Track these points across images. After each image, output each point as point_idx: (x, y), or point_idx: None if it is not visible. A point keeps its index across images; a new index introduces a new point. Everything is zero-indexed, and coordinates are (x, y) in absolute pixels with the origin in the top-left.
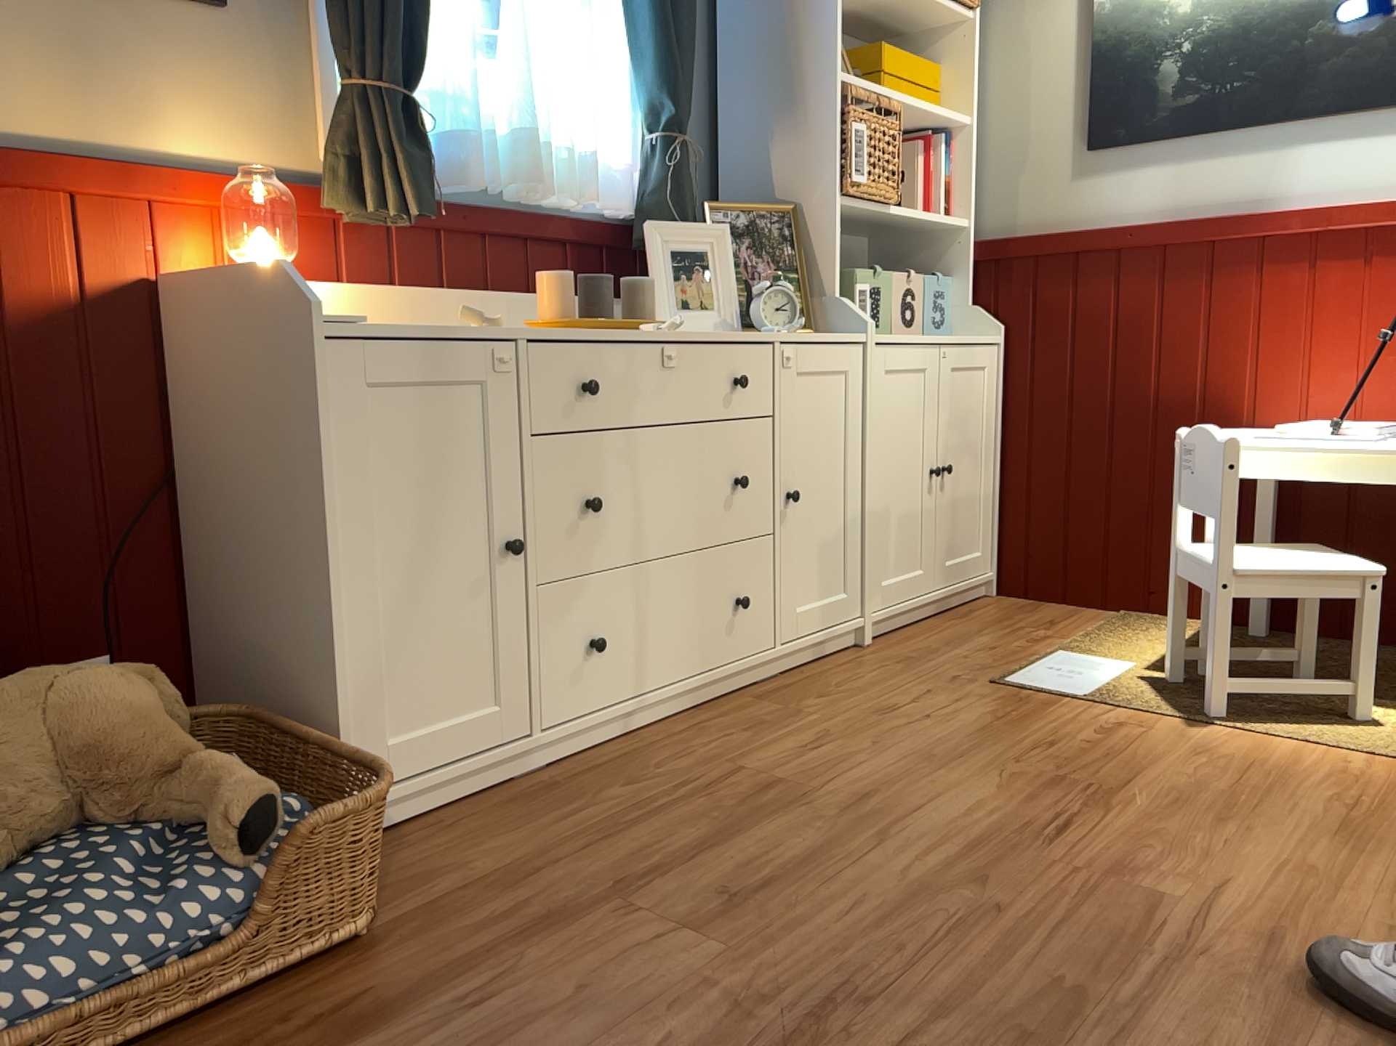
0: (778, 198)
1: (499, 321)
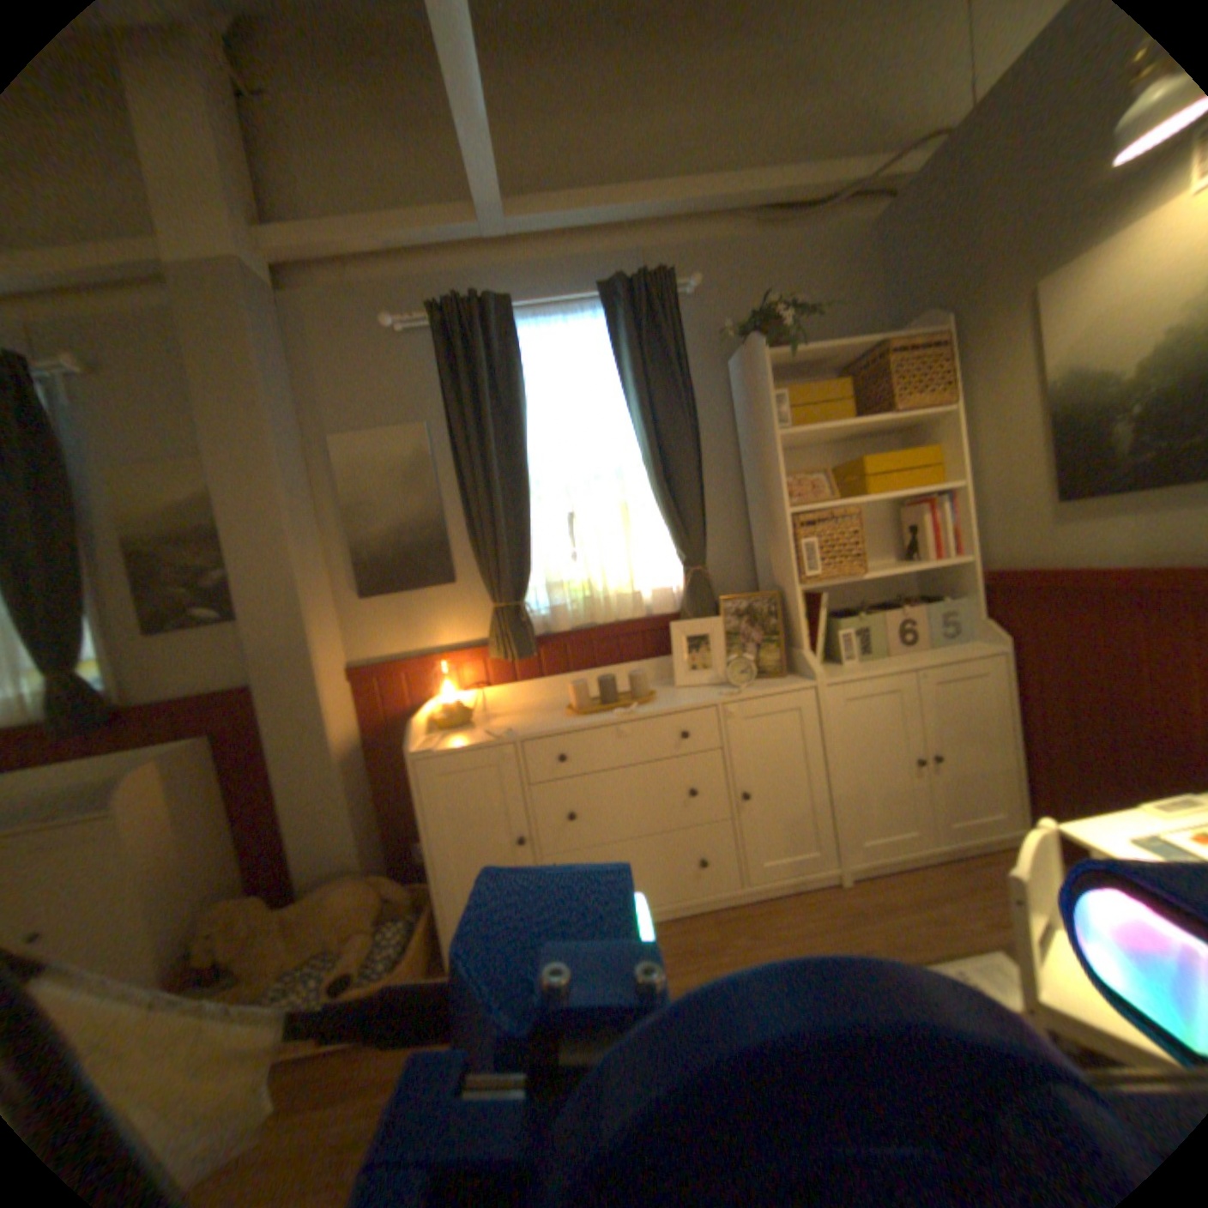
0: (775, 582)
1: (509, 731)
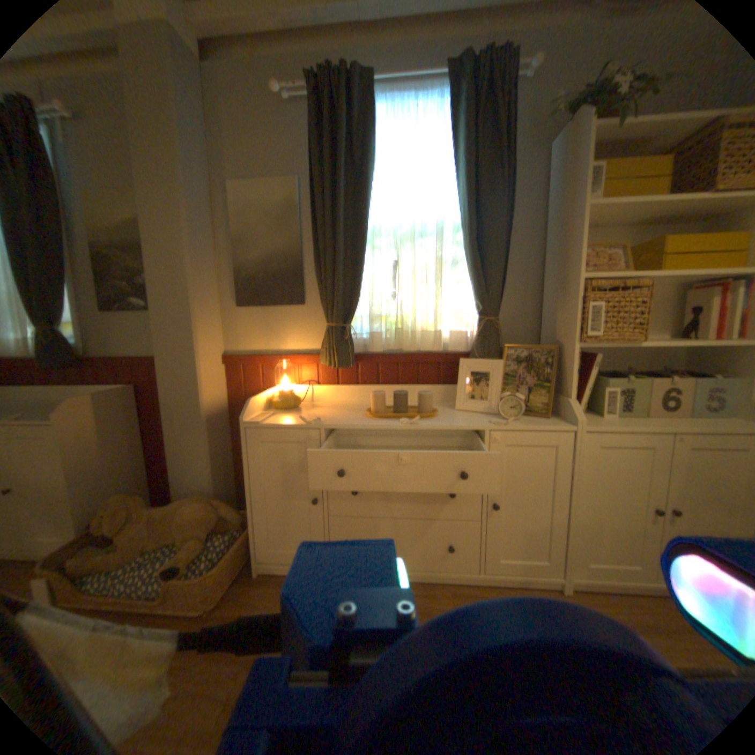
0: (557, 339)
1: (318, 420)
